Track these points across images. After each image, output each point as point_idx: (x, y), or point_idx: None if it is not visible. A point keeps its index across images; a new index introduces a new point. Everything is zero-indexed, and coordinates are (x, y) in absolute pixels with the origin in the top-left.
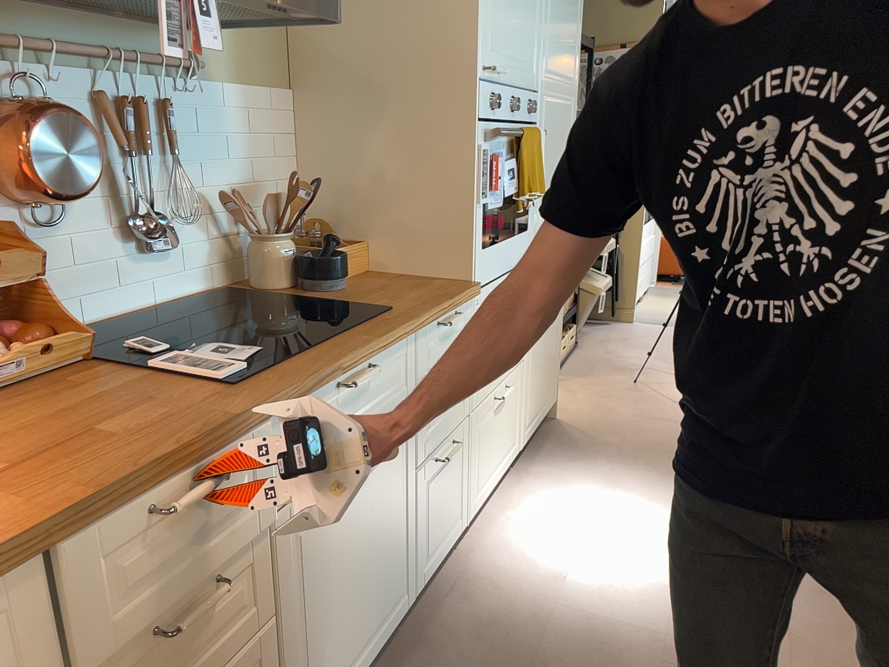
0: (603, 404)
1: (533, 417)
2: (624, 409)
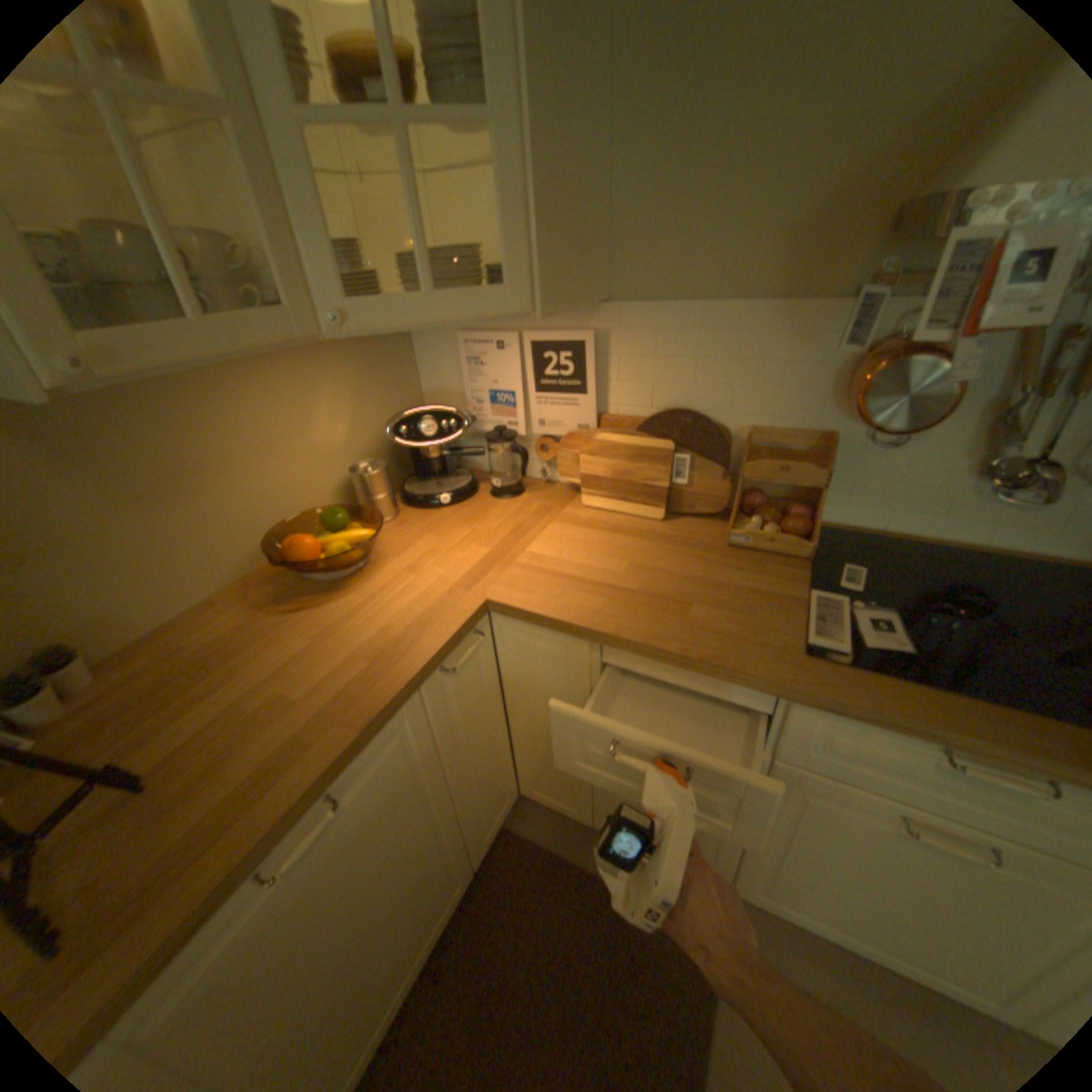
0: None
1: None
2: None
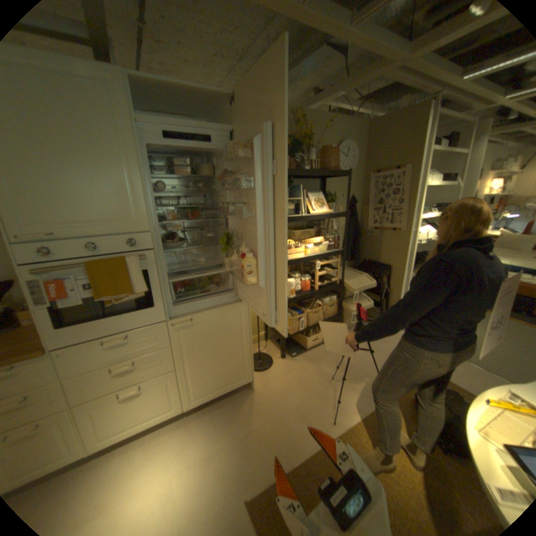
0: (290, 390)
1: (203, 395)
2: (295, 400)
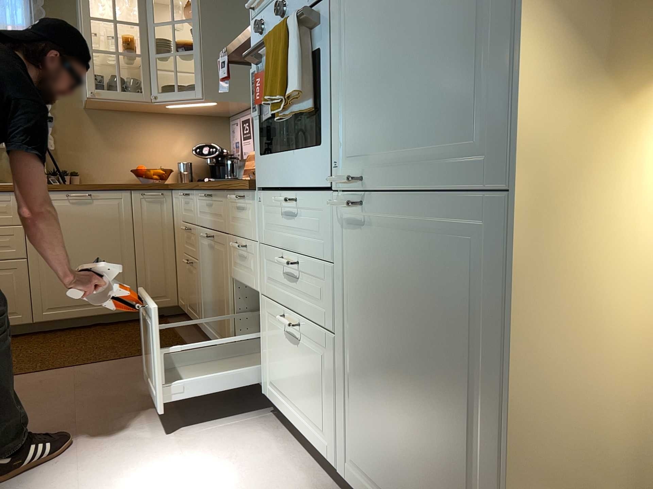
0: None
1: (375, 485)
2: None
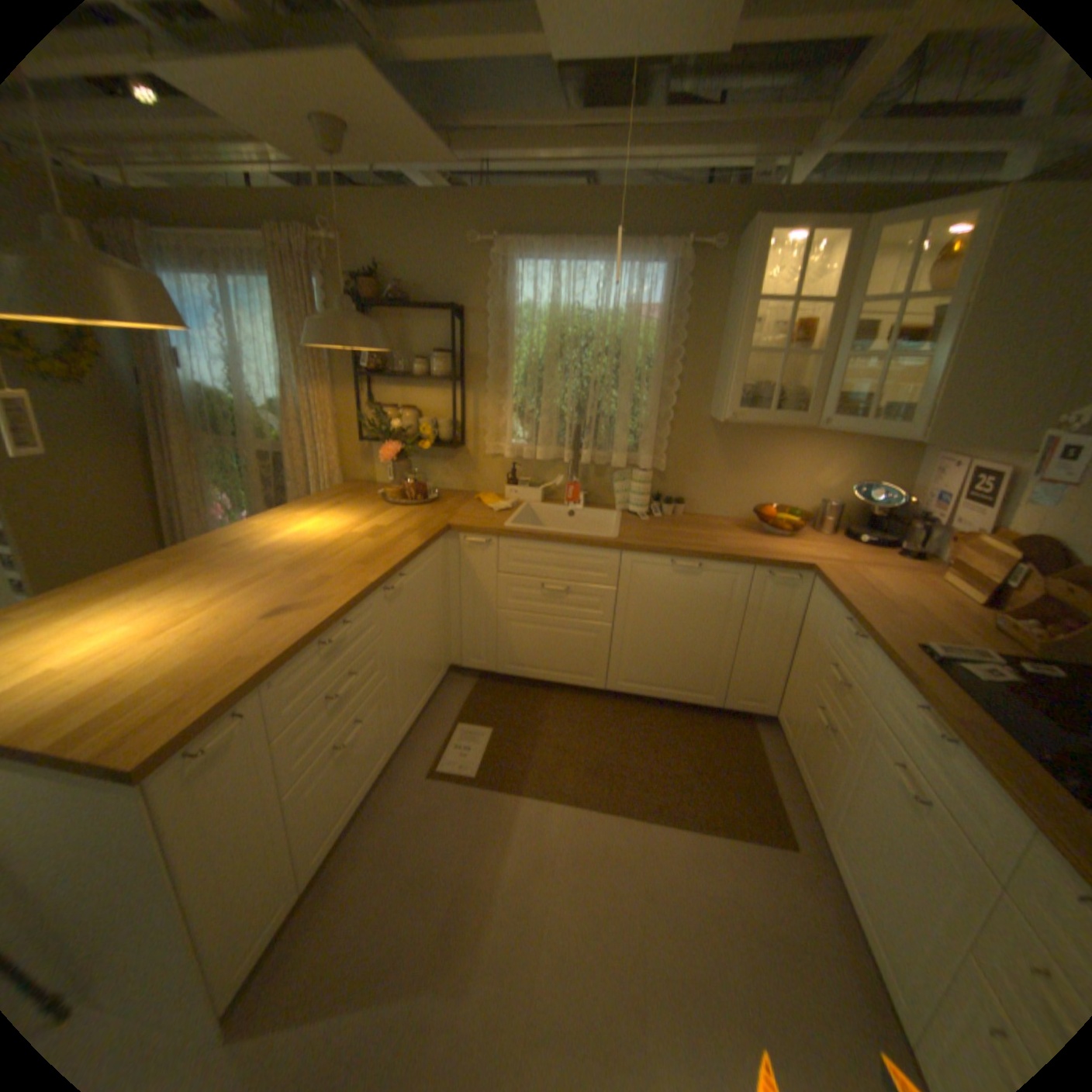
0: None
1: None
2: None
